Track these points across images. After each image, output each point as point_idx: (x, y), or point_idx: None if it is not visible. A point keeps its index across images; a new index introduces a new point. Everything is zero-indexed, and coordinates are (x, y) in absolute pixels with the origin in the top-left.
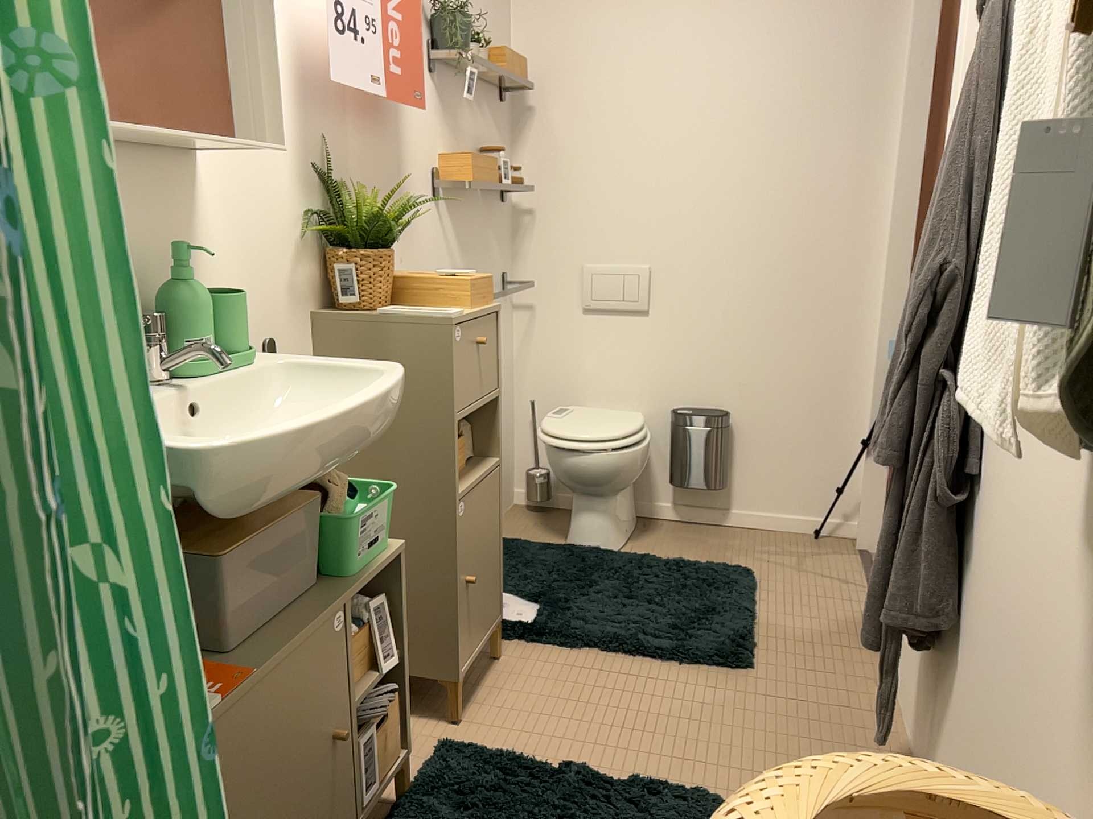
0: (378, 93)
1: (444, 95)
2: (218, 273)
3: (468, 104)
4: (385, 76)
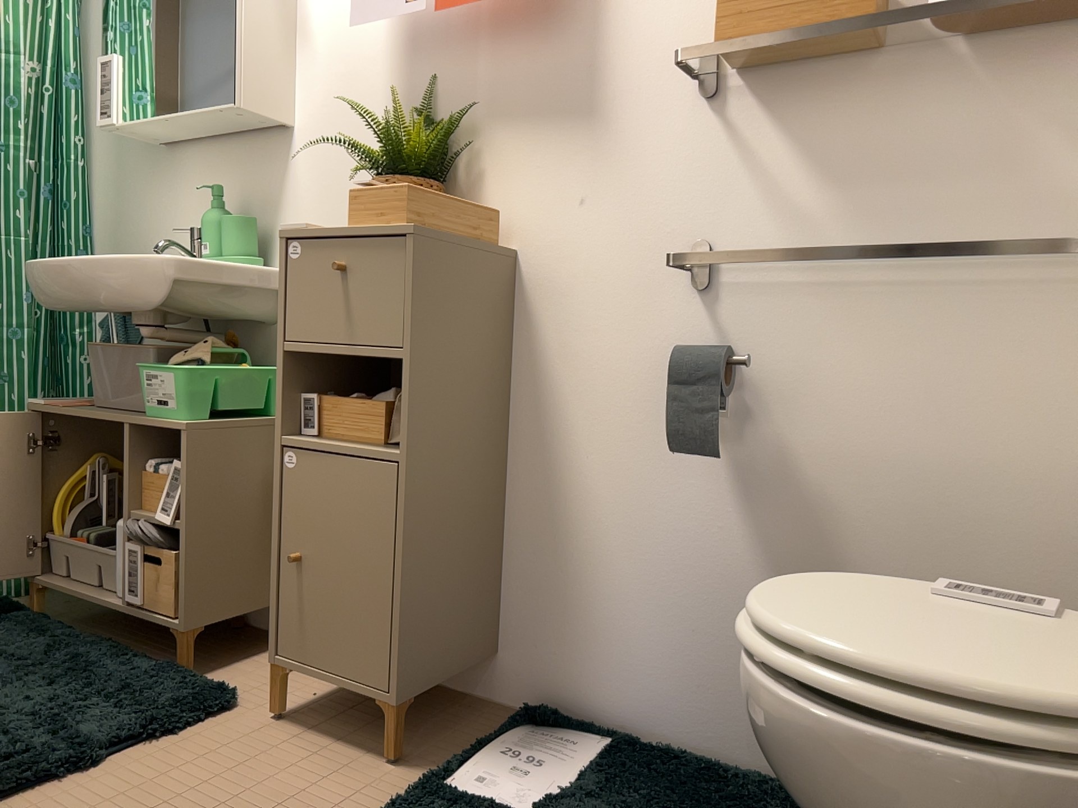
0: (407, 6)
1: None
2: (293, 210)
3: None
4: None
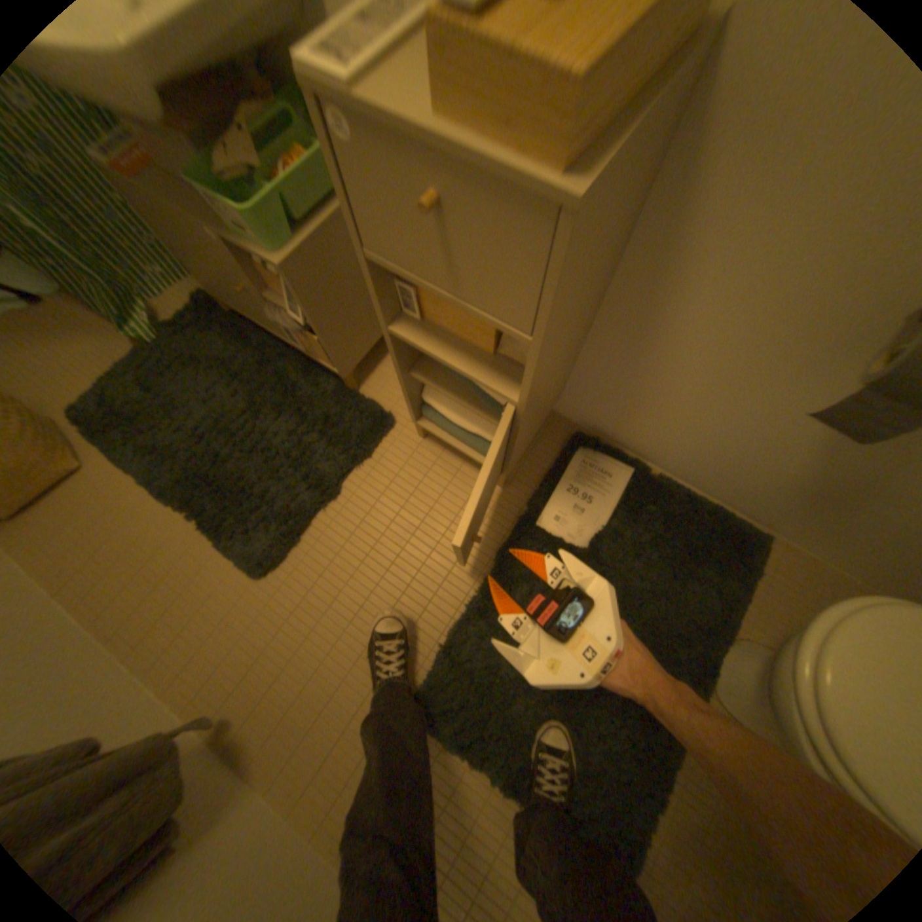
0: None
1: None
2: None
3: None
4: None
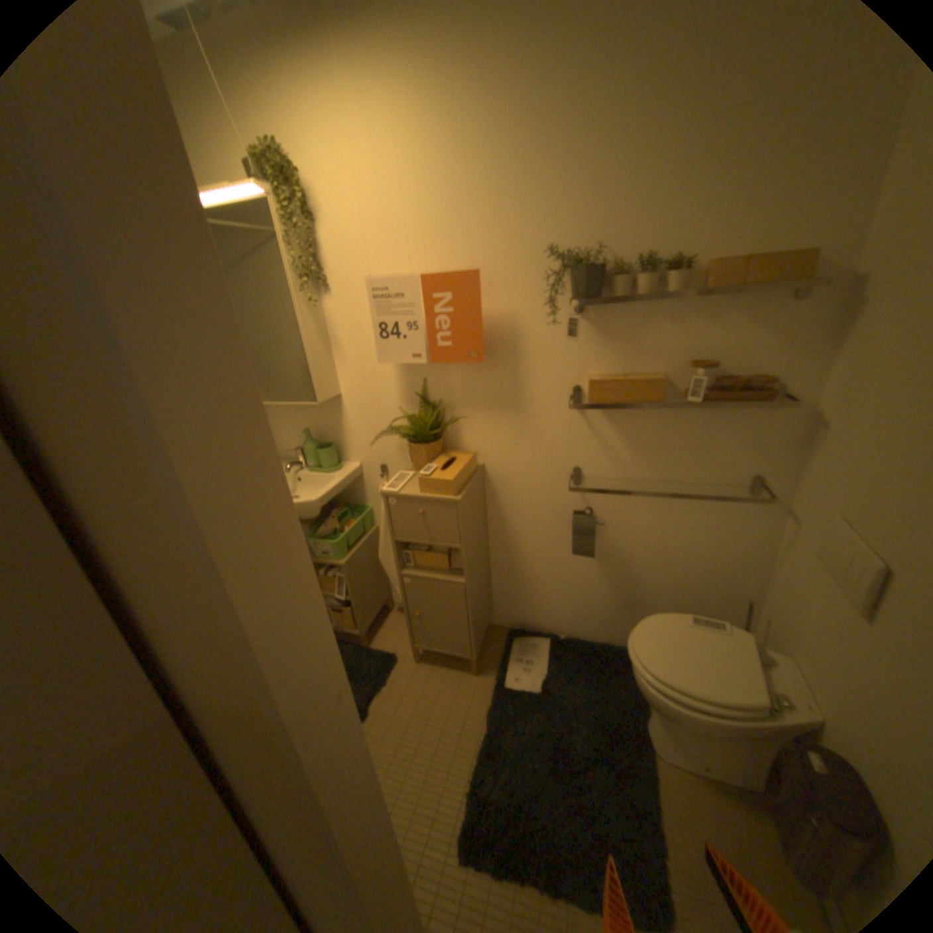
0: (414, 360)
1: (602, 319)
2: (350, 436)
3: (669, 315)
4: (425, 347)
